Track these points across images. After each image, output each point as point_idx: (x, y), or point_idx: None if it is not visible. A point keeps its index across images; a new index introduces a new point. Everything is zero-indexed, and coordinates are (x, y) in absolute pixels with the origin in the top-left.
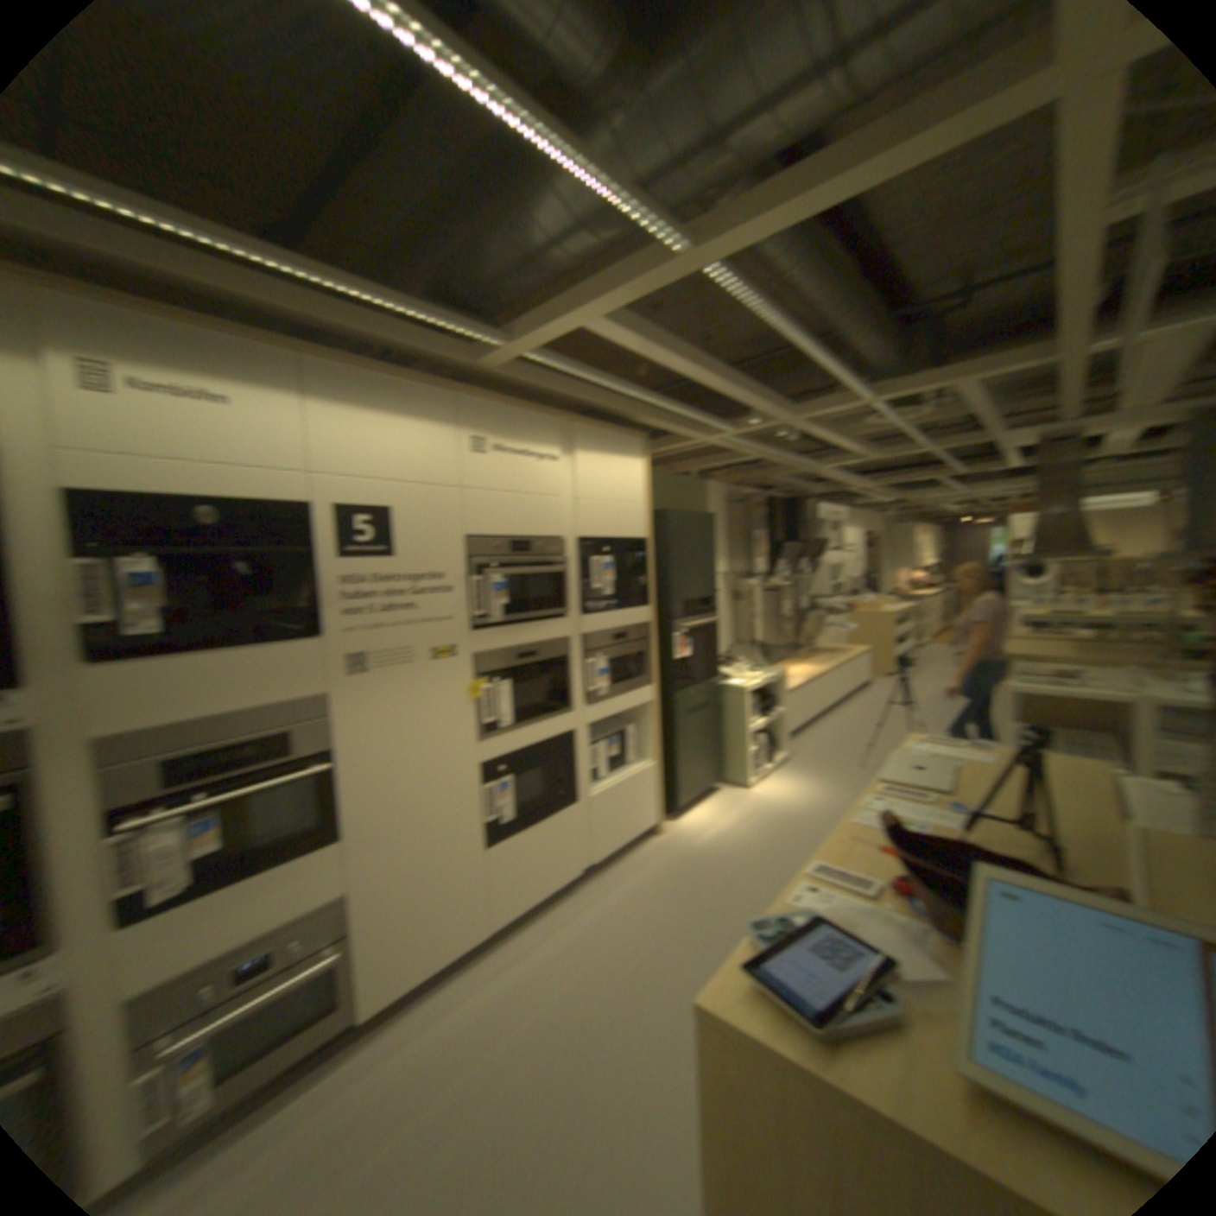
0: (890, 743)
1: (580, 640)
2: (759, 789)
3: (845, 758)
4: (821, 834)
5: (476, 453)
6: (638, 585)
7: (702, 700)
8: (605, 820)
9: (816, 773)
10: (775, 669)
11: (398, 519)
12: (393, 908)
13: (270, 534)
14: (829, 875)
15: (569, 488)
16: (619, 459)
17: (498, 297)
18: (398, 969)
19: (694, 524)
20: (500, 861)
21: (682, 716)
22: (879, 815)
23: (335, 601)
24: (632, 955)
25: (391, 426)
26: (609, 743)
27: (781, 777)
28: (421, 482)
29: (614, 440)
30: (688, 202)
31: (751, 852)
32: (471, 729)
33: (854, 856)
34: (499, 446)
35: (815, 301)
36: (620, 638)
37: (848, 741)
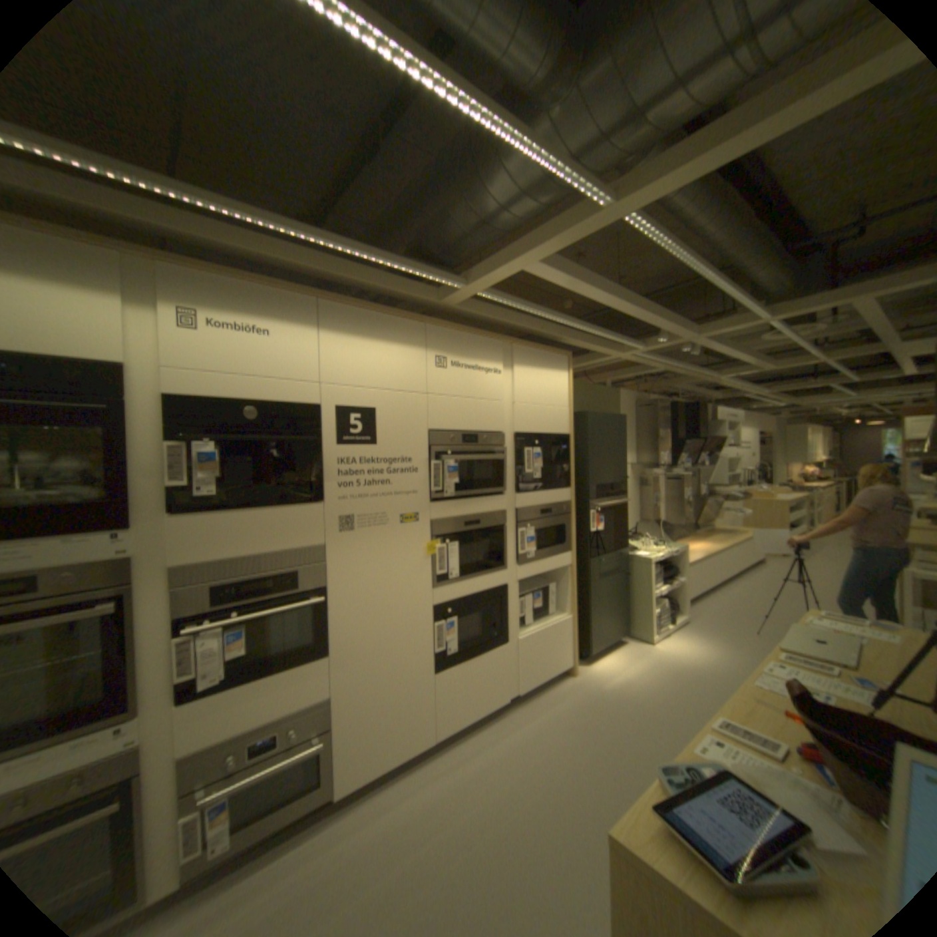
0: (788, 616)
1: (517, 513)
2: (665, 646)
3: (745, 626)
4: (722, 691)
5: (442, 367)
6: (564, 470)
7: (615, 567)
8: (532, 660)
9: (717, 636)
10: (680, 545)
11: (384, 416)
12: (368, 712)
13: (296, 426)
14: (737, 732)
15: (511, 394)
16: (551, 371)
17: (462, 251)
18: (369, 761)
19: (611, 423)
20: (449, 684)
21: (598, 579)
22: (783, 682)
23: (337, 476)
24: (553, 777)
25: (382, 349)
26: (537, 597)
27: (685, 638)
28: (401, 389)
29: (547, 356)
30: (614, 166)
31: (658, 700)
32: (430, 578)
33: (759, 717)
34: (459, 362)
35: (721, 238)
36: (548, 512)
37: (747, 611)
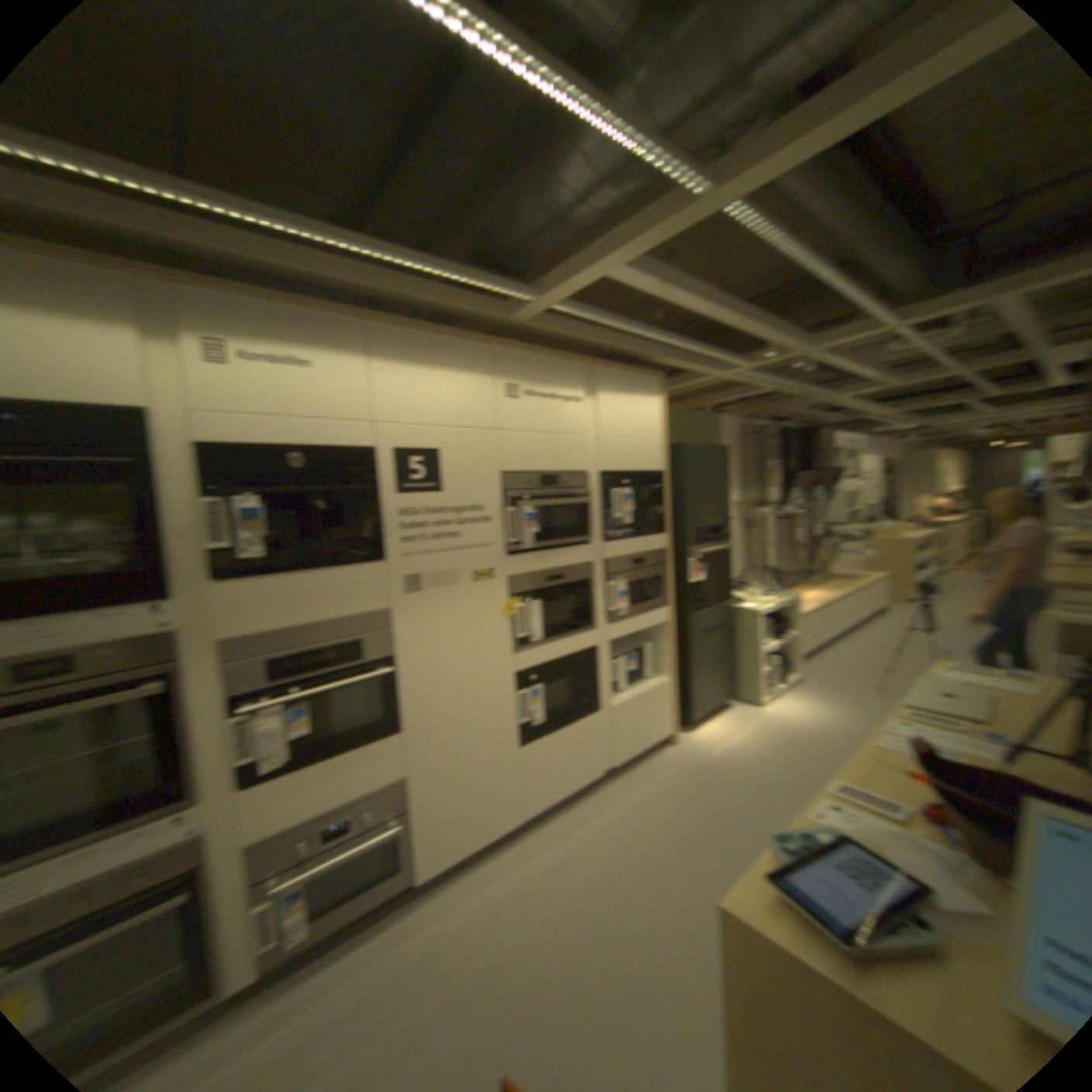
0: (911, 669)
1: (603, 564)
2: (773, 707)
3: (863, 682)
4: (838, 754)
5: (510, 398)
6: (656, 514)
7: (717, 621)
8: (625, 728)
9: (832, 694)
10: (790, 594)
11: (446, 458)
12: (445, 791)
13: (344, 474)
14: (853, 795)
15: (592, 426)
16: (638, 397)
17: (529, 255)
18: (448, 843)
19: (709, 456)
20: (533, 758)
21: (697, 636)
22: (905, 740)
23: (395, 530)
24: (652, 852)
25: (439, 378)
26: (629, 658)
27: (795, 697)
28: (464, 426)
29: (633, 380)
30: (710, 143)
31: (766, 766)
32: (507, 642)
33: (878, 778)
34: (530, 390)
35: (838, 228)
36: (639, 563)
37: (866, 666)
